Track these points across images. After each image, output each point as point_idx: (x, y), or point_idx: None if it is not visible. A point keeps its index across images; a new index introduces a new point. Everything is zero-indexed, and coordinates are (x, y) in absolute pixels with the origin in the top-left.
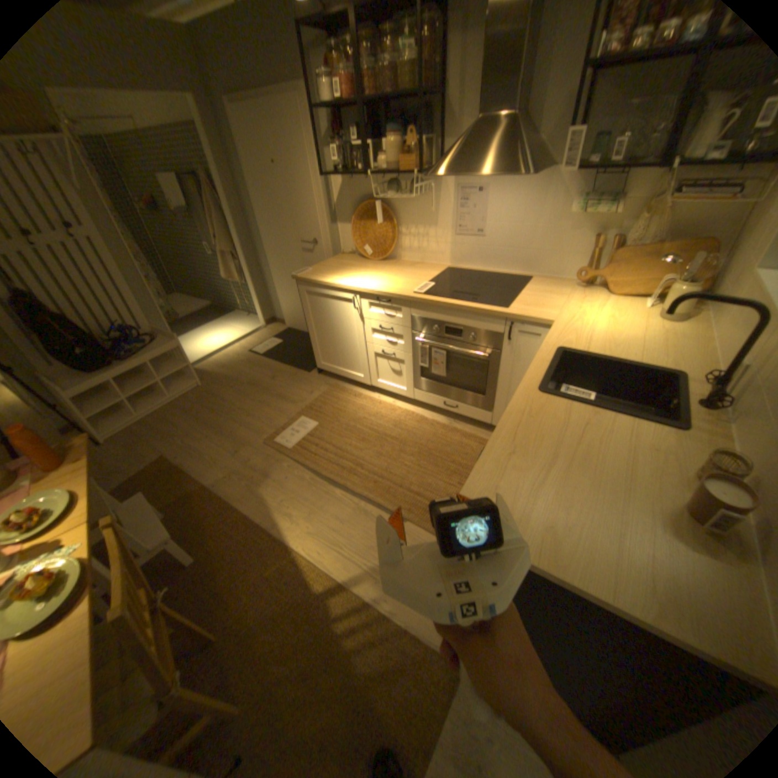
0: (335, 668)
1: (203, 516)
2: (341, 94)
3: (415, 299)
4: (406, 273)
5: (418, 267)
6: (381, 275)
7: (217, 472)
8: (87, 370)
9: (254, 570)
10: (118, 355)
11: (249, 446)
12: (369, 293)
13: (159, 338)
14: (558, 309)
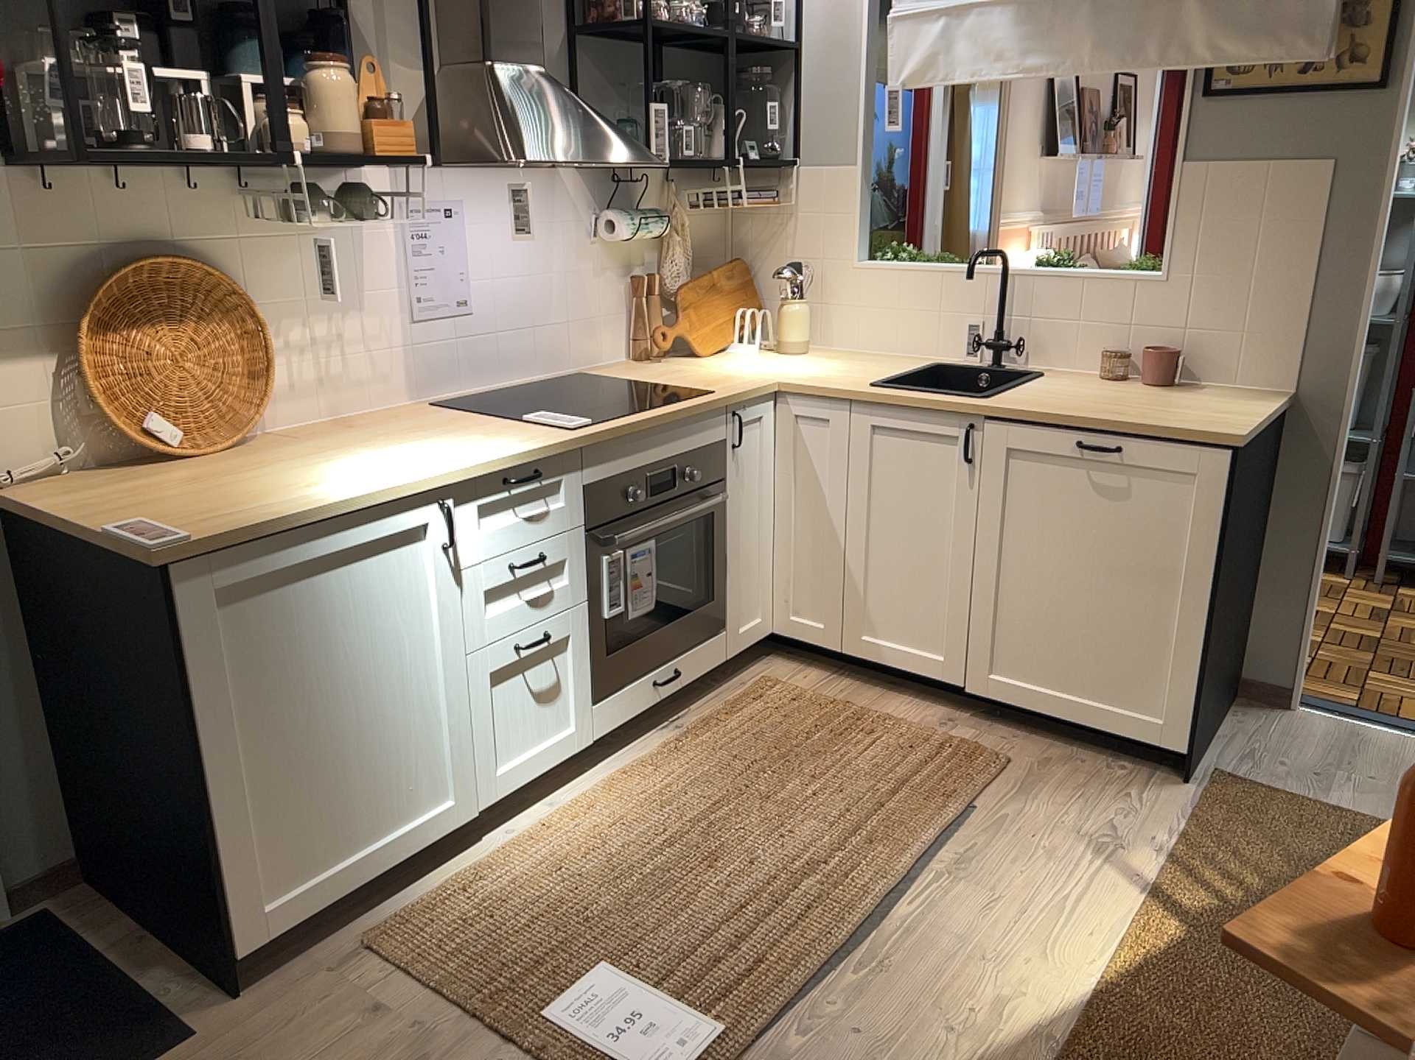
0: None
1: None
2: None
3: (600, 437)
4: (413, 432)
5: (375, 423)
6: (389, 450)
7: None
8: None
9: (1190, 1055)
10: None
11: None
12: (486, 475)
13: None
14: (736, 376)
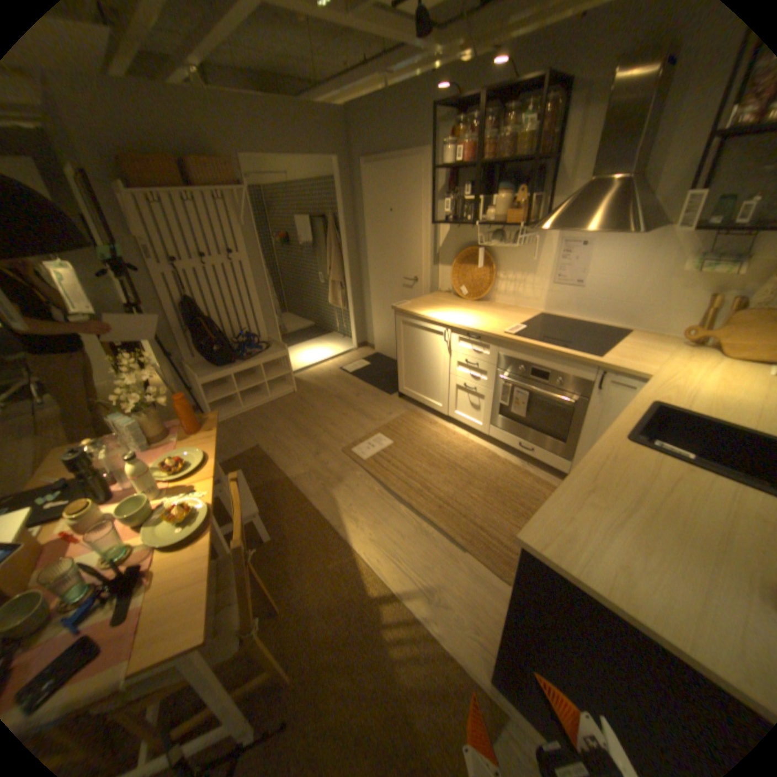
0: (380, 674)
1: (283, 504)
2: (461, 159)
3: (505, 340)
4: (498, 315)
5: (510, 310)
6: (473, 315)
7: (299, 468)
8: (217, 366)
9: (318, 562)
10: (241, 357)
11: (329, 451)
12: (460, 329)
13: (273, 348)
14: (658, 365)
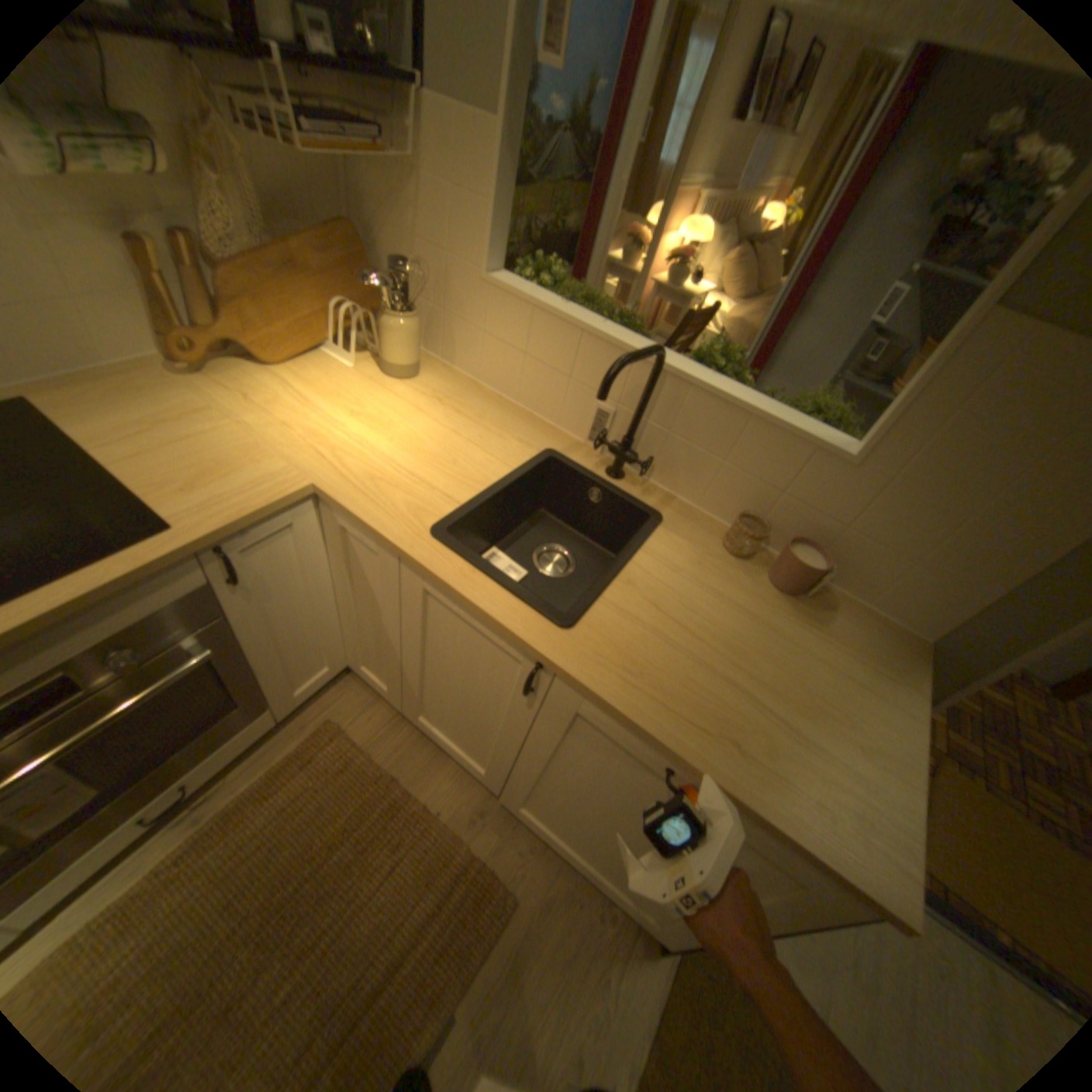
0: None
1: None
2: None
3: None
4: None
5: None
6: None
7: None
8: None
9: None
10: None
11: None
12: None
13: None
14: (265, 452)
